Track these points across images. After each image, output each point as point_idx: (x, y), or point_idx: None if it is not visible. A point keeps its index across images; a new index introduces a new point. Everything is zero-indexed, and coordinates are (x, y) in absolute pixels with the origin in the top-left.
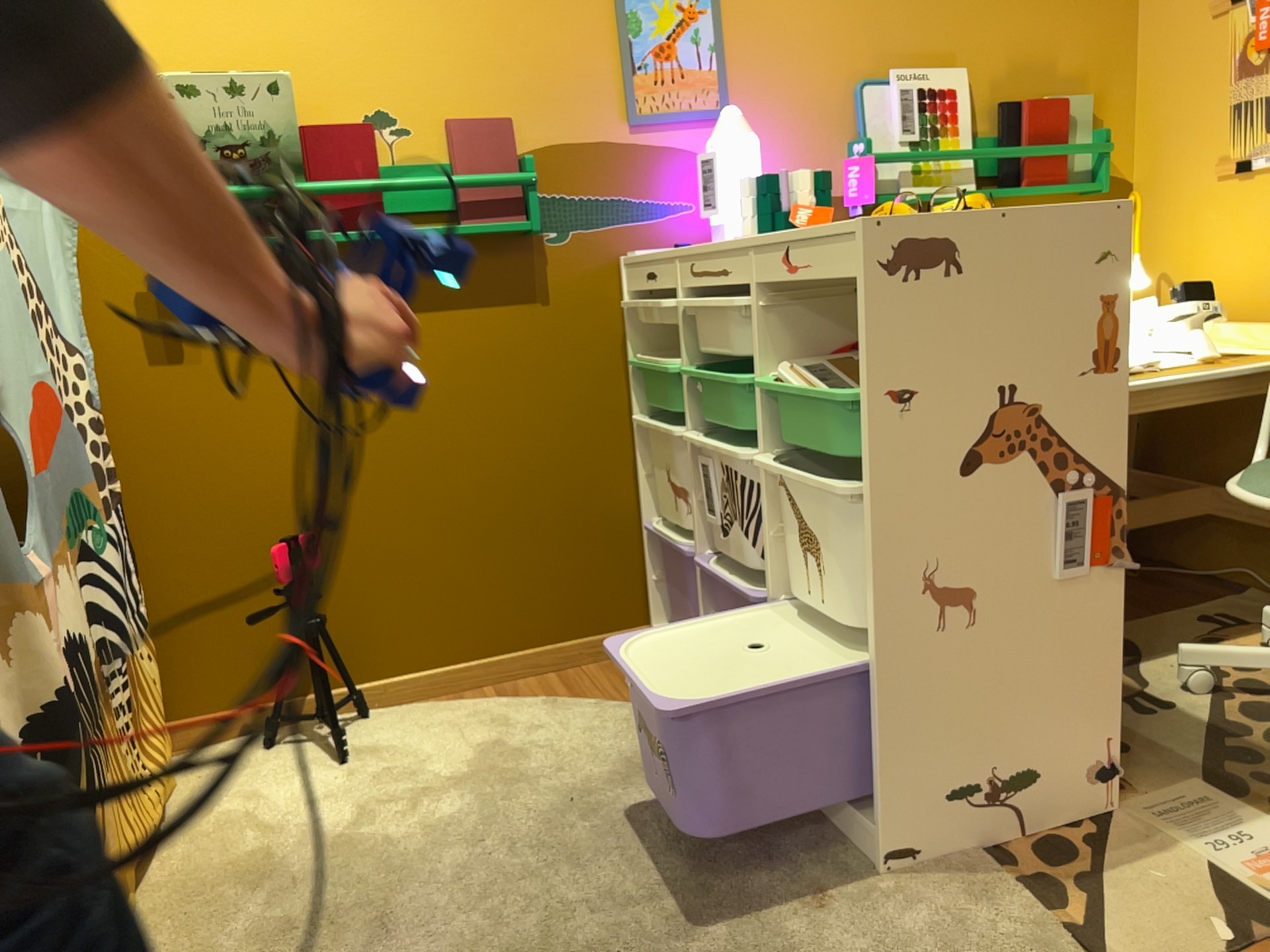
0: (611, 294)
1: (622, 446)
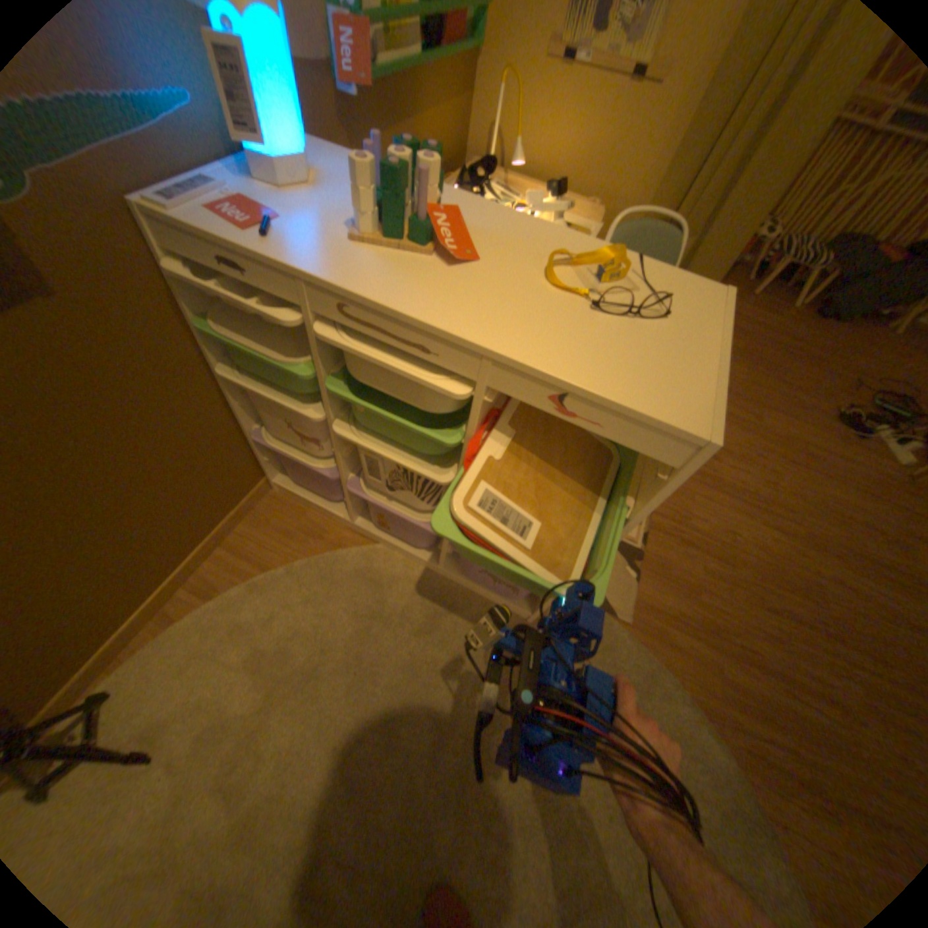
0: (134, 248)
1: (208, 389)
